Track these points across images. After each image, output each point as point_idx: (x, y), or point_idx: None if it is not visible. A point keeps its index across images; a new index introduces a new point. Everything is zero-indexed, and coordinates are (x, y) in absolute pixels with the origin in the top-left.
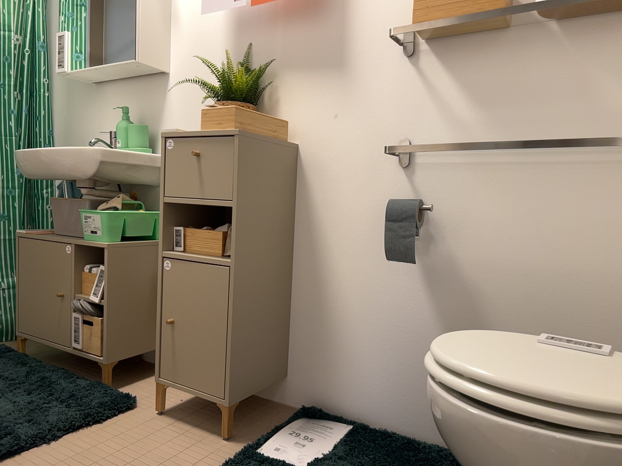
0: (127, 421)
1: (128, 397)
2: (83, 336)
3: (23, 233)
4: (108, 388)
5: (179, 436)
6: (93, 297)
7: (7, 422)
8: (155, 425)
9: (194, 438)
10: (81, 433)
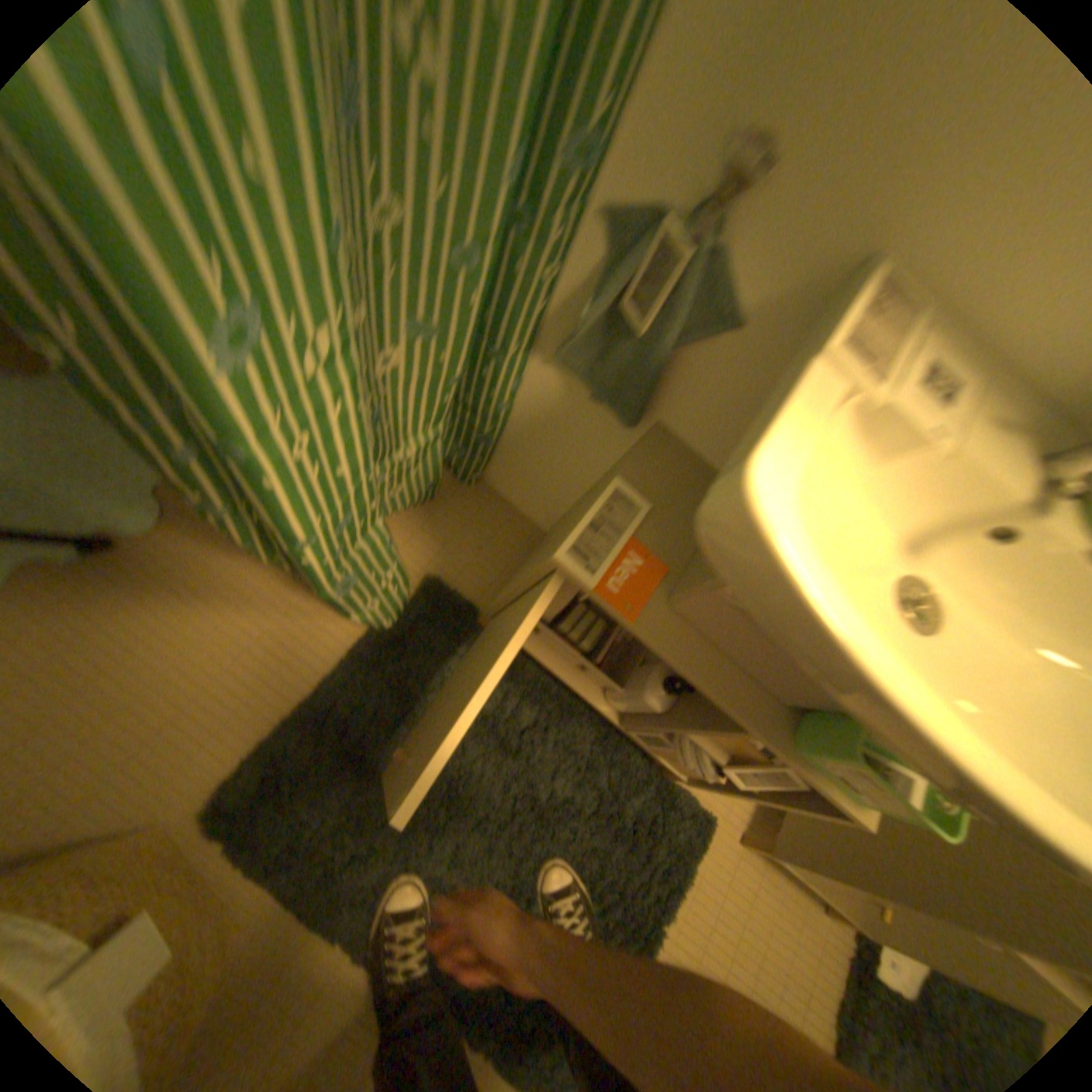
0: (719, 873)
1: (714, 827)
2: (663, 747)
3: (574, 566)
4: (680, 794)
5: (785, 911)
6: (739, 779)
7: (601, 936)
8: (753, 880)
9: (802, 915)
10: (682, 918)
